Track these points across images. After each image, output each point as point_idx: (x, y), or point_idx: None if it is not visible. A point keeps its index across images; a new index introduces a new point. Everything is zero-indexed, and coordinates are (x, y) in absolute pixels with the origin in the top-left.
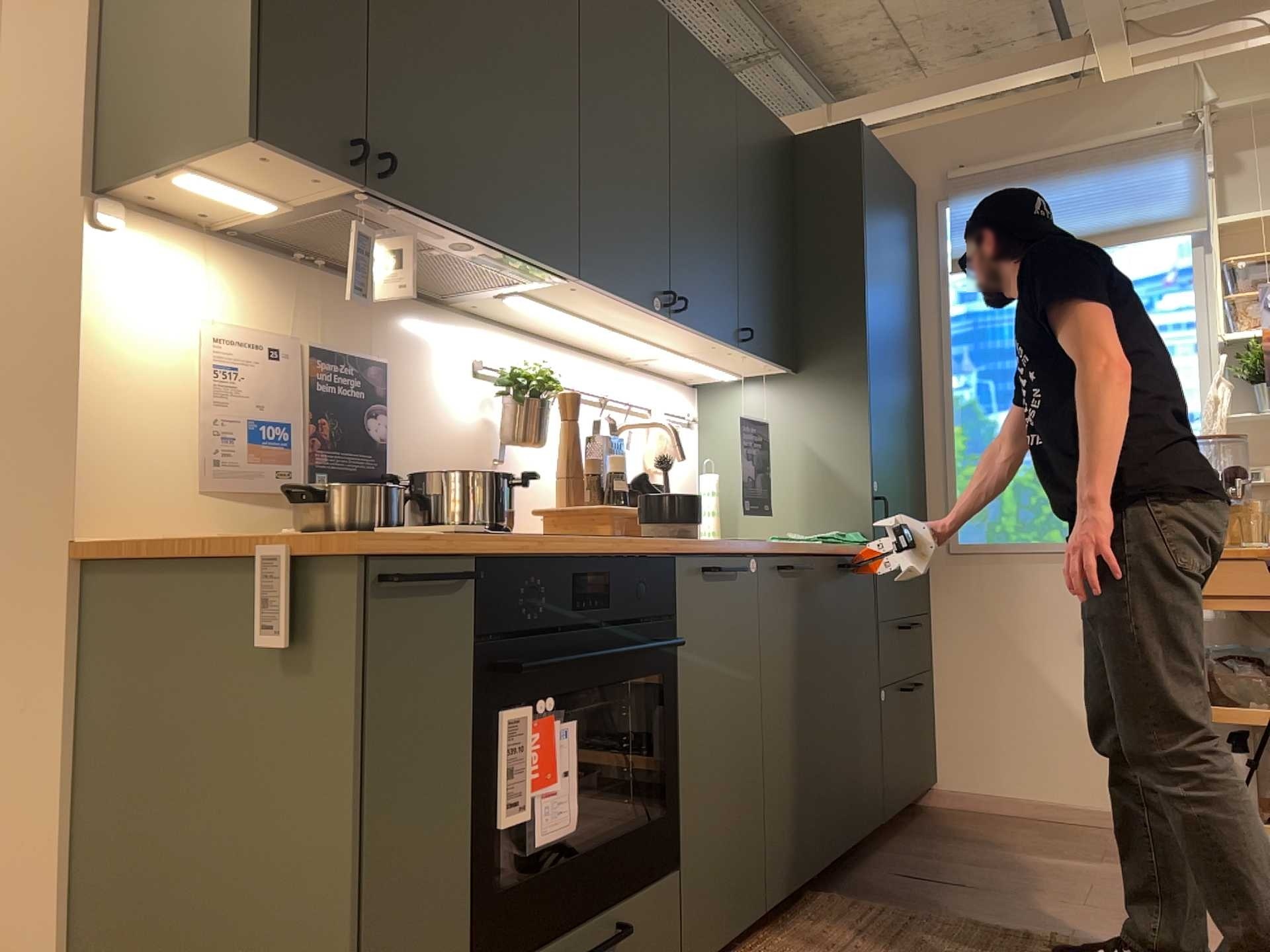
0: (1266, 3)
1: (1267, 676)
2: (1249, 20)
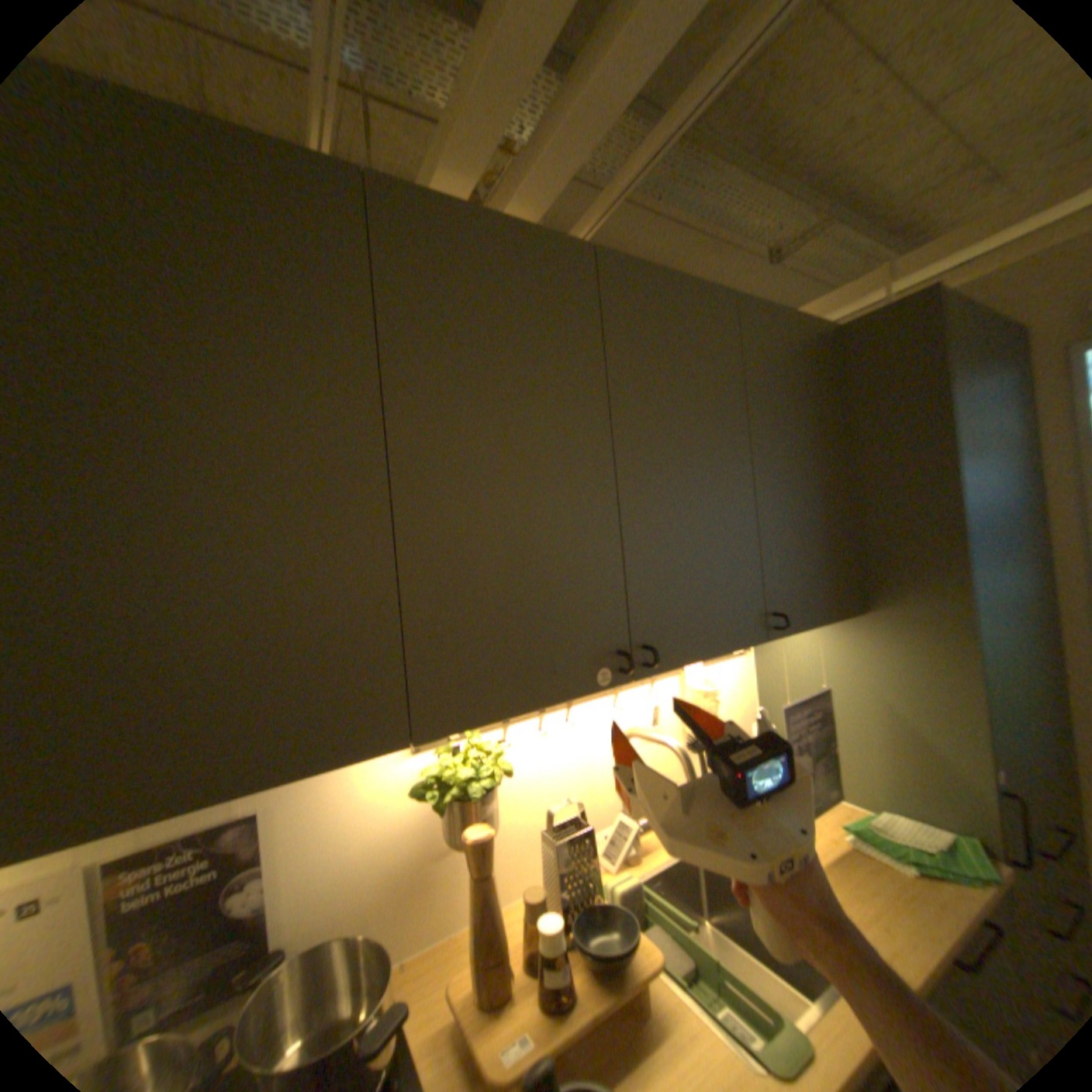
0: None
1: None
2: None
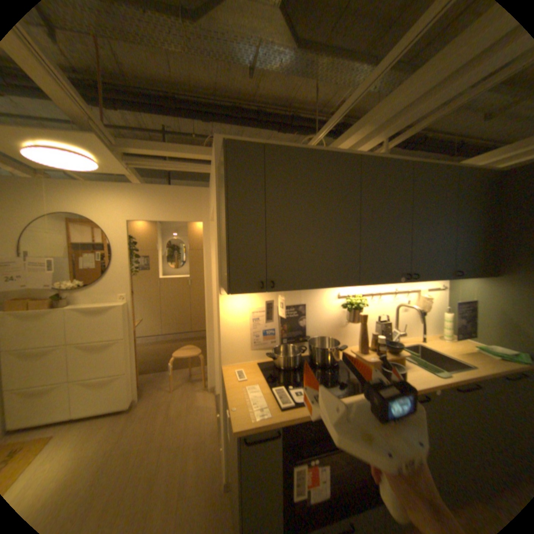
0: None
1: None
2: None
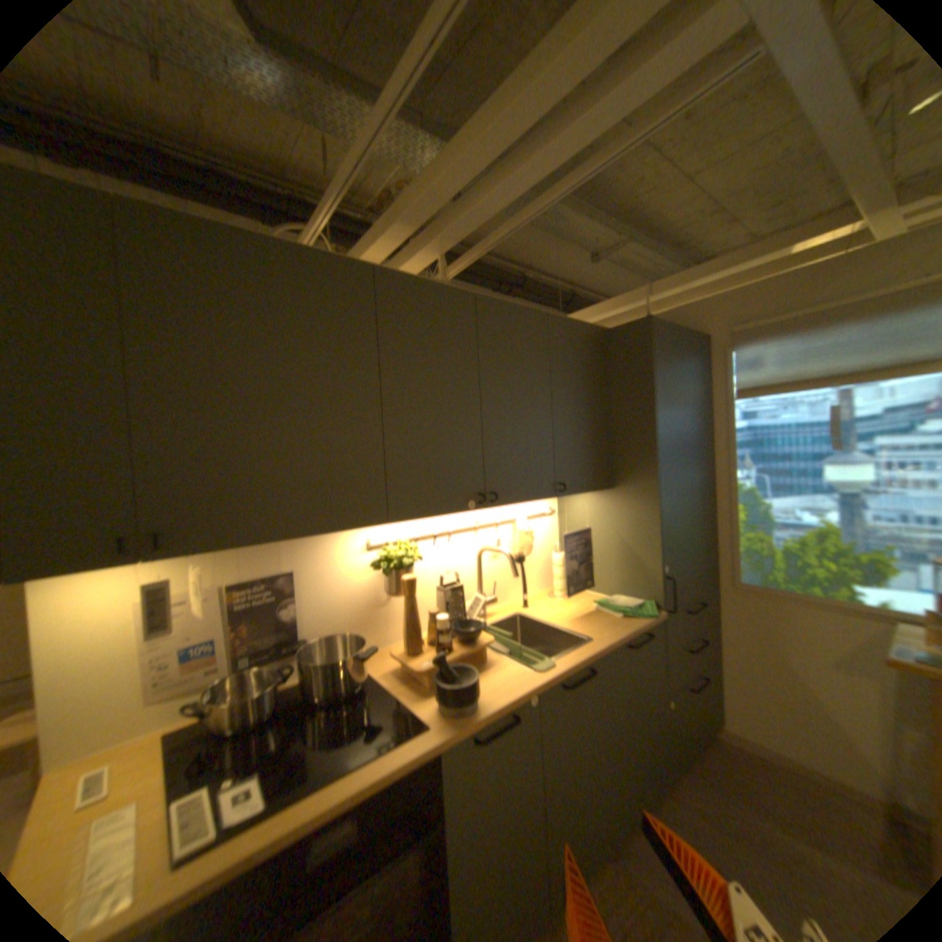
0: None
1: None
2: None
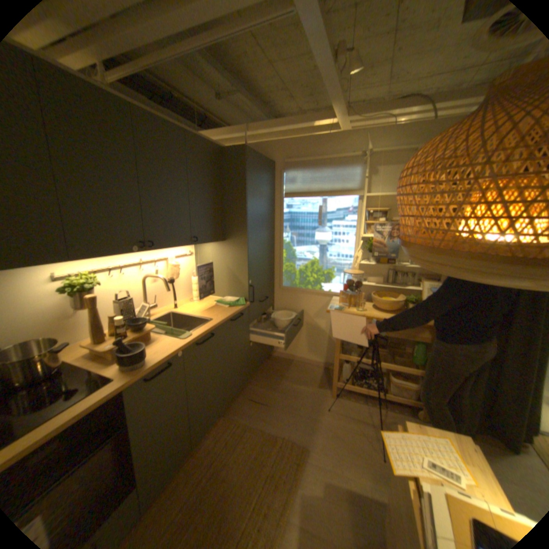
0: (397, 106)
1: (357, 345)
2: (391, 112)
